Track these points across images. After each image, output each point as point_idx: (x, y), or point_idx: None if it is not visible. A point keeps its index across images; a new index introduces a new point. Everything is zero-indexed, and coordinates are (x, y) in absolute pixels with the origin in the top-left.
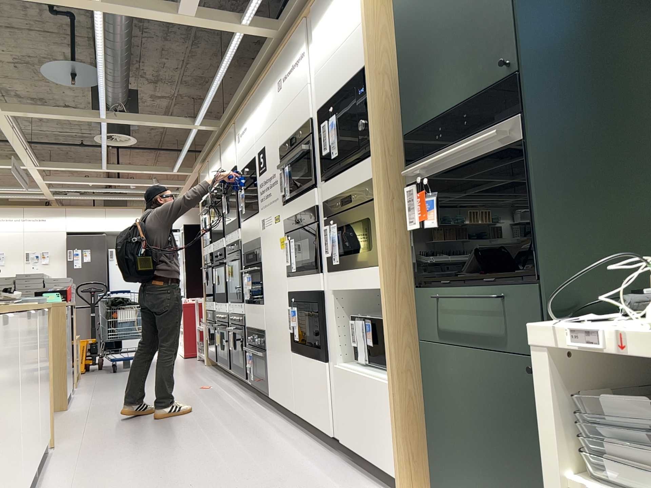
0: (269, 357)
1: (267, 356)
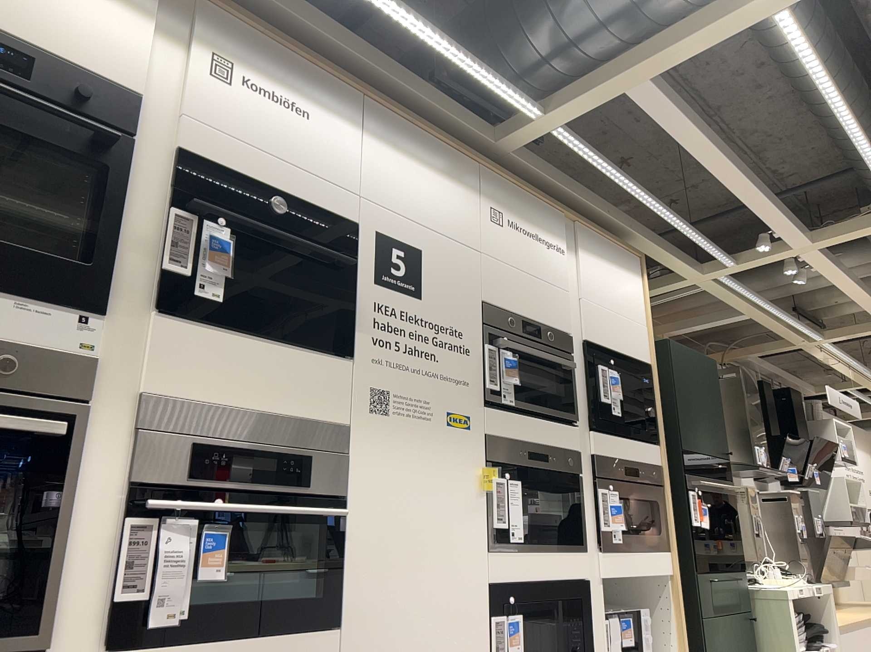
0: None
1: None
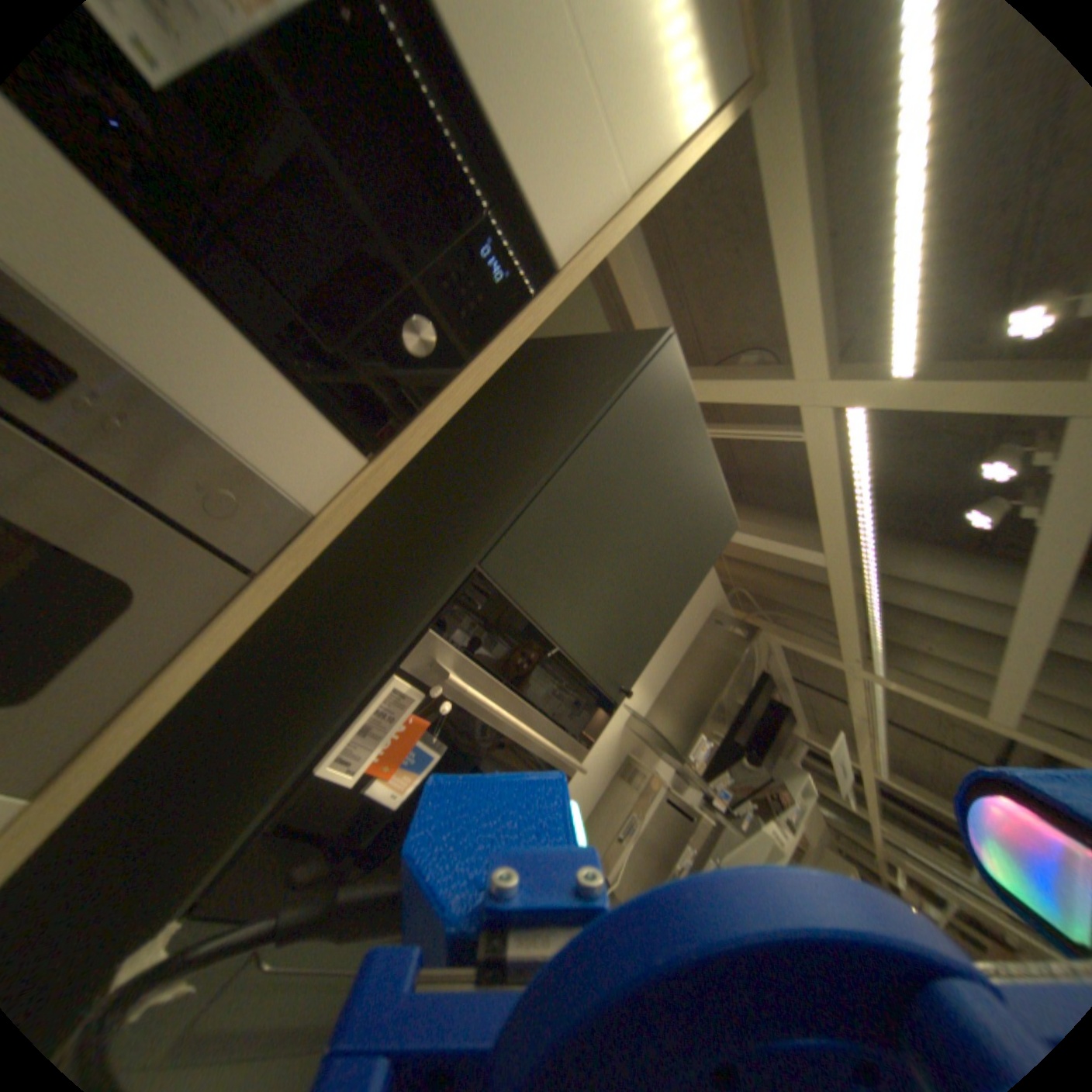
0: None
1: None
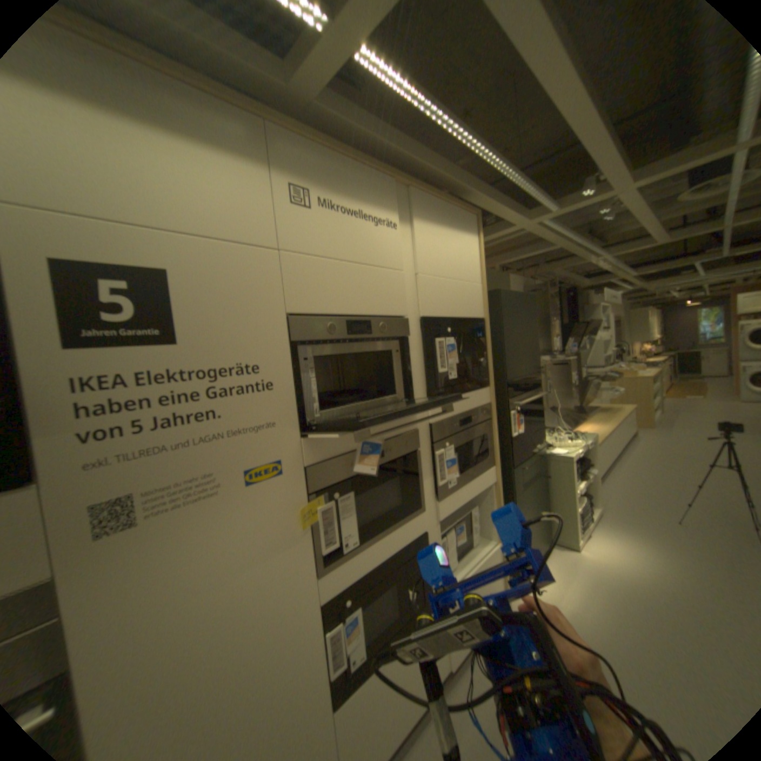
0: None
1: None
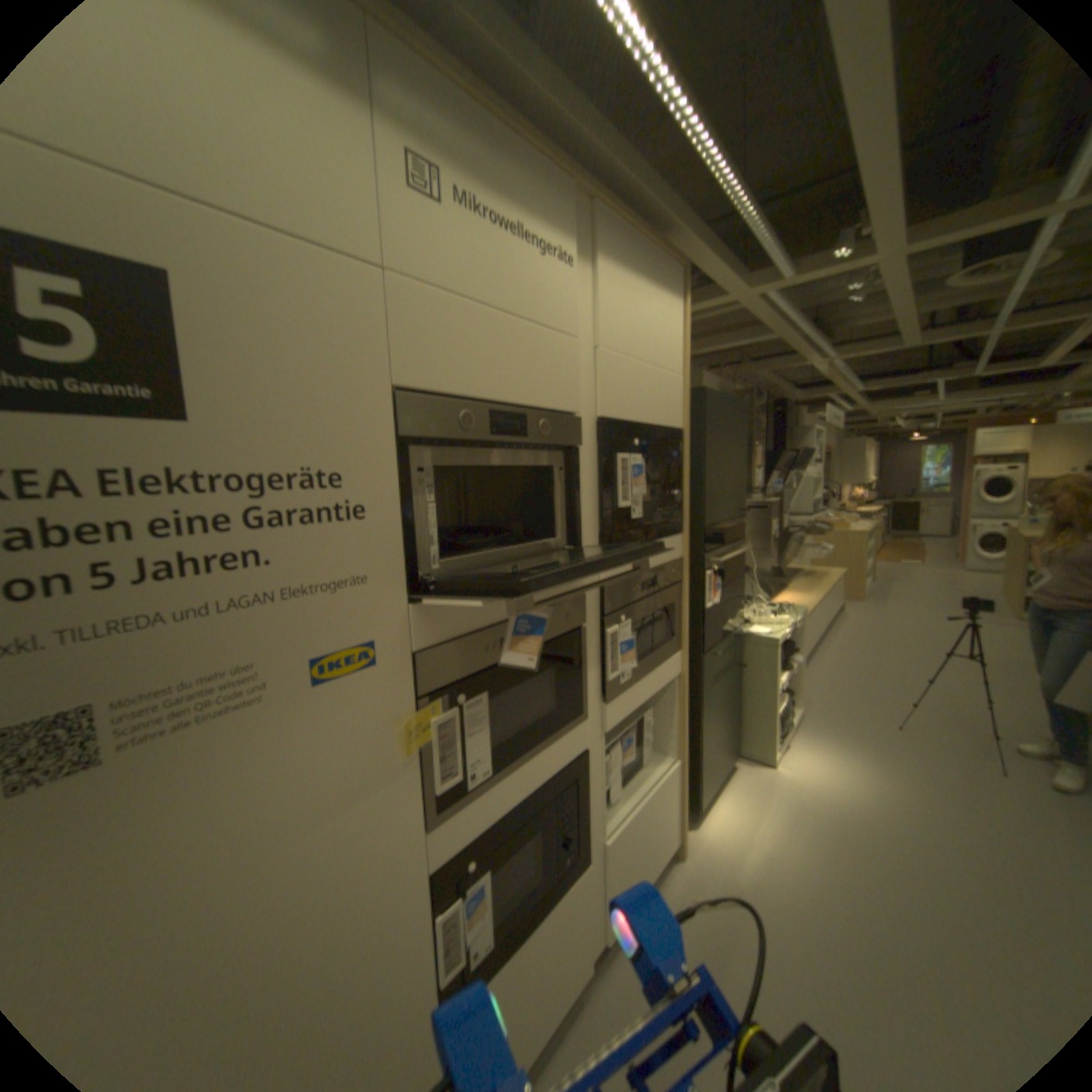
0: None
1: None
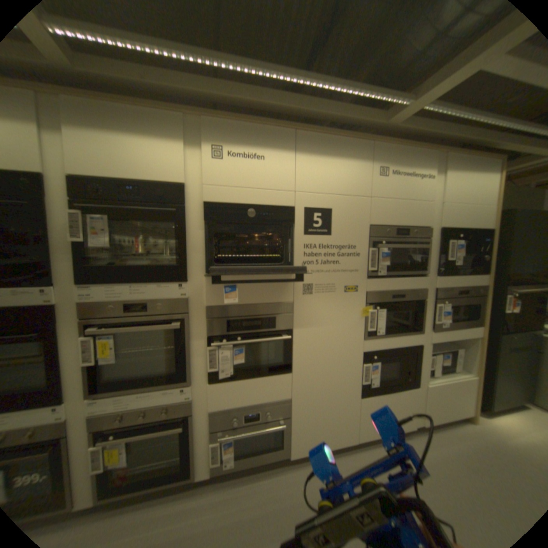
0: (300, 421)
1: (292, 422)
